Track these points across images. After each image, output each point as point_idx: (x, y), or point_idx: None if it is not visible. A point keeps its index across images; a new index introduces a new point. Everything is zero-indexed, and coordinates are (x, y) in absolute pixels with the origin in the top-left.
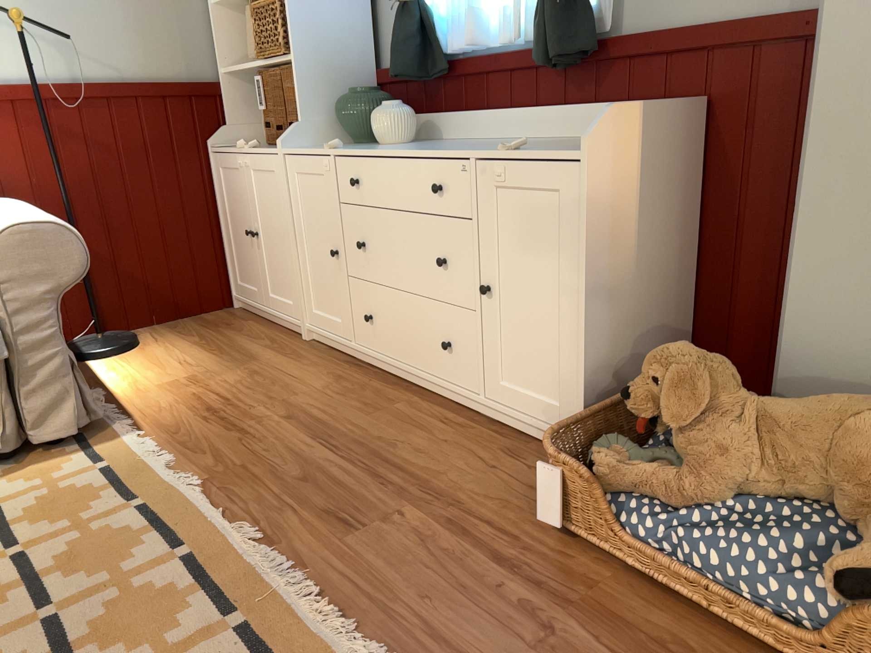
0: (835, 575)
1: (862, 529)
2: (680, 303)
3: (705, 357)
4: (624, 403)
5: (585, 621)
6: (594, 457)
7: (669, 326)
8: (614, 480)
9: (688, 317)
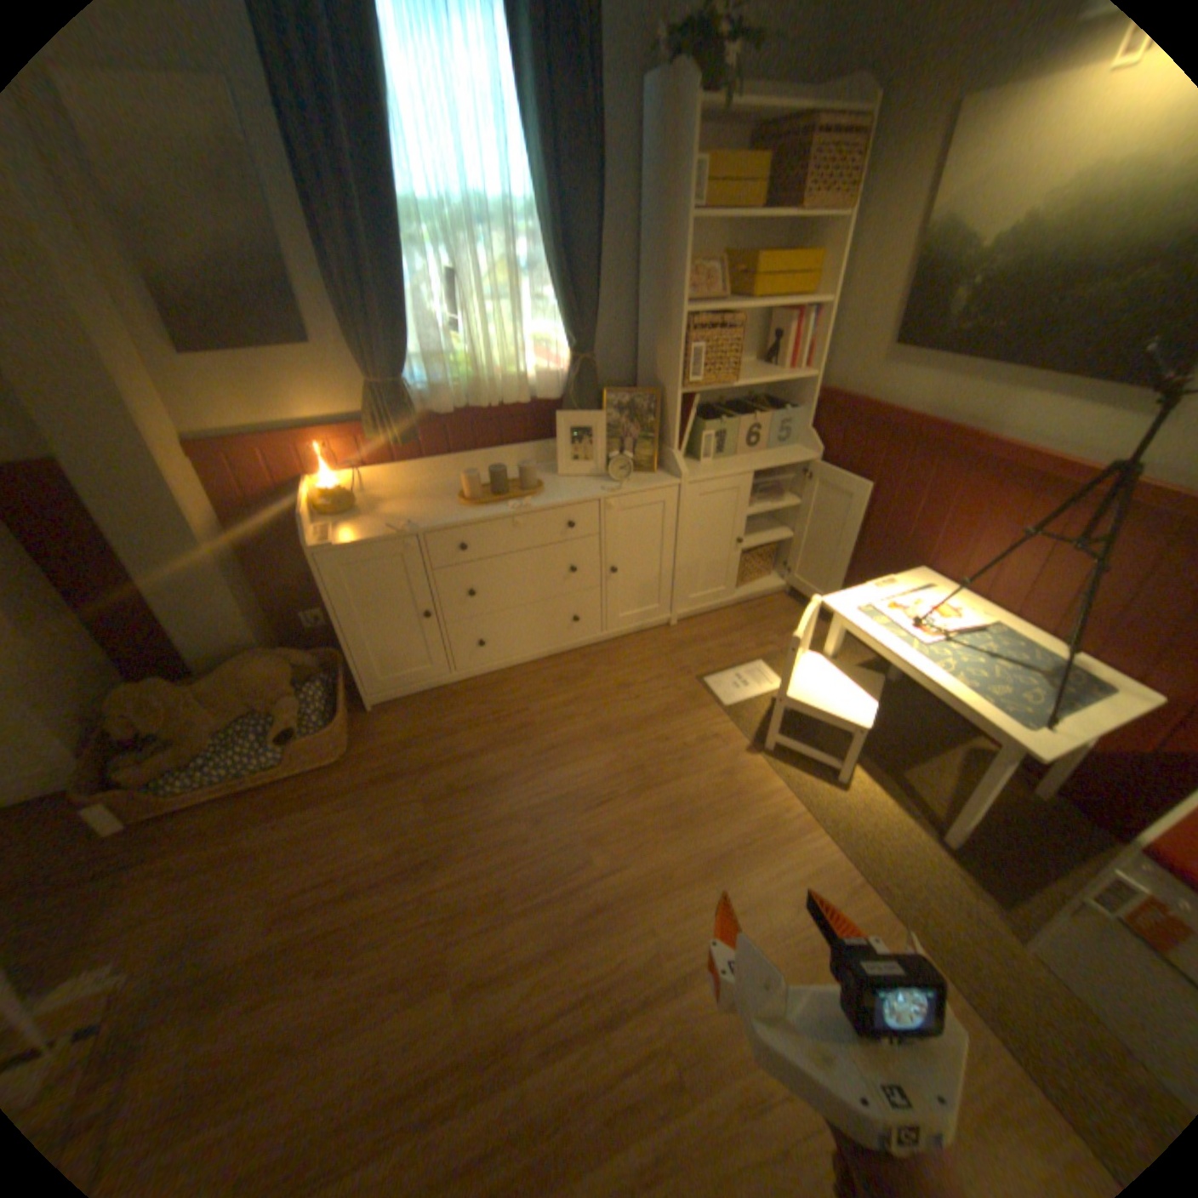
0: (271, 743)
1: (271, 714)
2: (87, 649)
3: (142, 688)
4: (102, 736)
5: (179, 852)
6: (115, 782)
7: (90, 667)
8: (139, 782)
9: (99, 652)
